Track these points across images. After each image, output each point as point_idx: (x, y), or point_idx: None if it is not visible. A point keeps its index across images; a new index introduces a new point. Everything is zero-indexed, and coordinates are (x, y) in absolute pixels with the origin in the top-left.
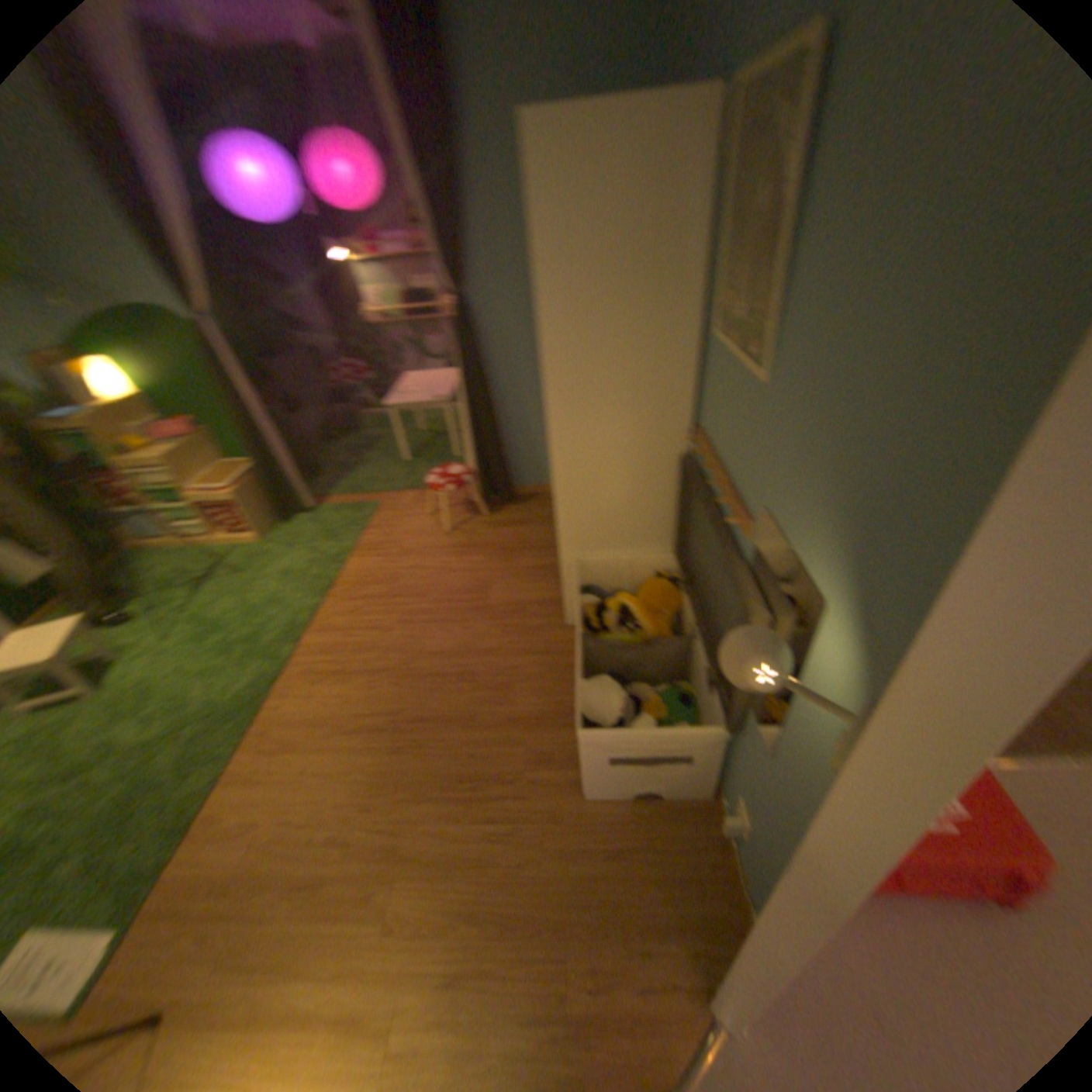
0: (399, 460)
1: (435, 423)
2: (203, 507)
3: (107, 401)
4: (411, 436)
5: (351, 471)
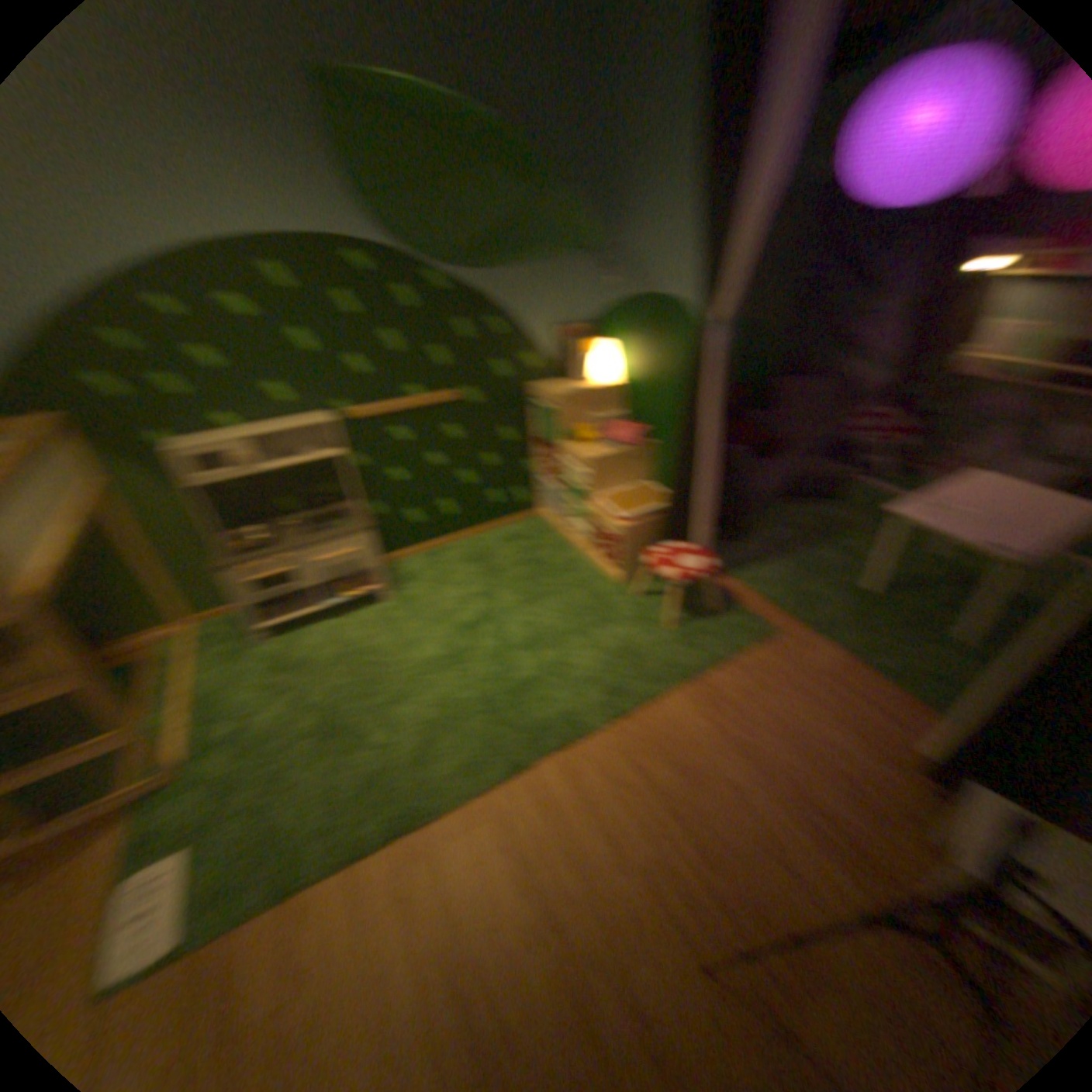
0: (865, 587)
1: (972, 556)
2: (606, 526)
3: (604, 386)
4: (914, 558)
5: (790, 561)
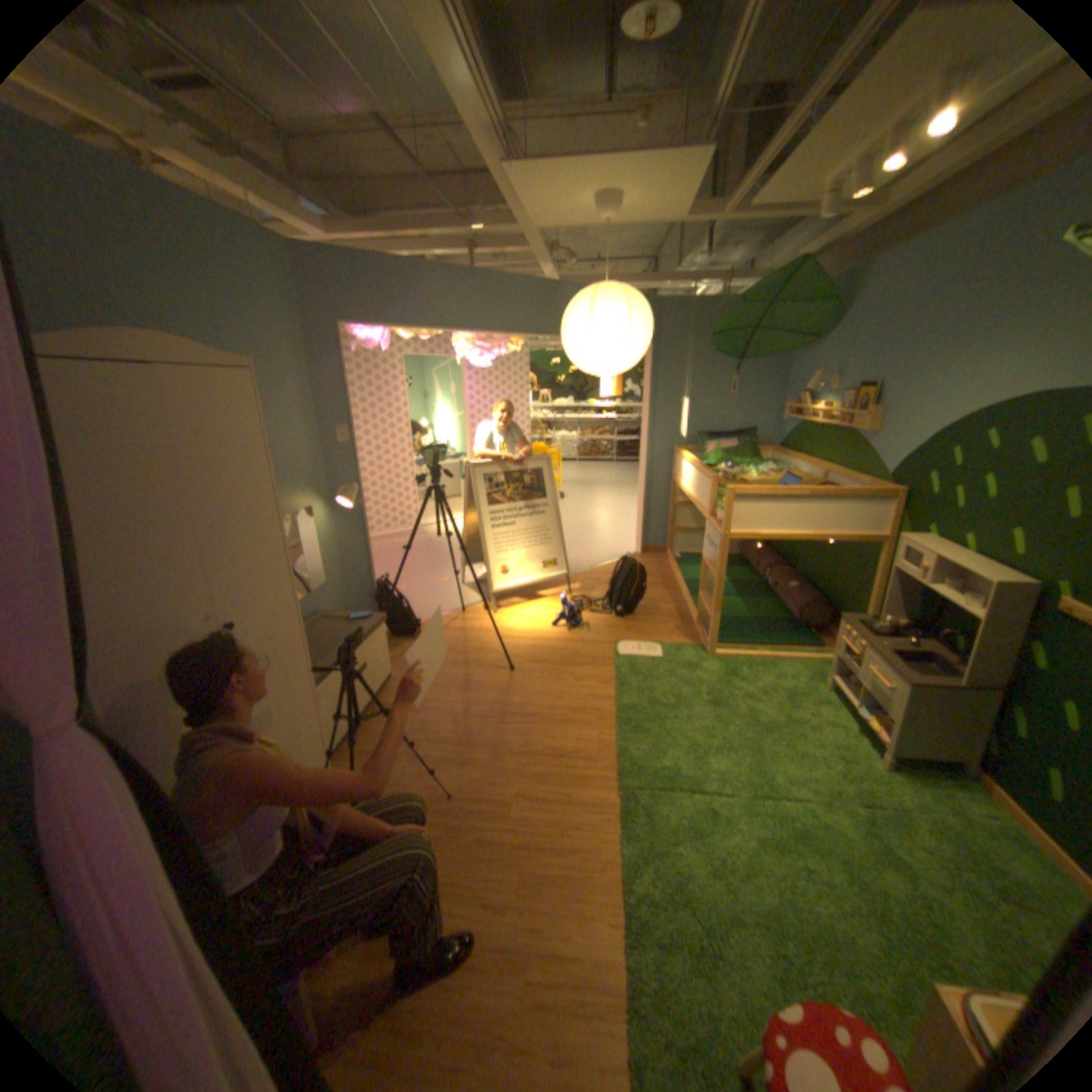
0: None
1: None
2: None
3: None
4: None
5: None
